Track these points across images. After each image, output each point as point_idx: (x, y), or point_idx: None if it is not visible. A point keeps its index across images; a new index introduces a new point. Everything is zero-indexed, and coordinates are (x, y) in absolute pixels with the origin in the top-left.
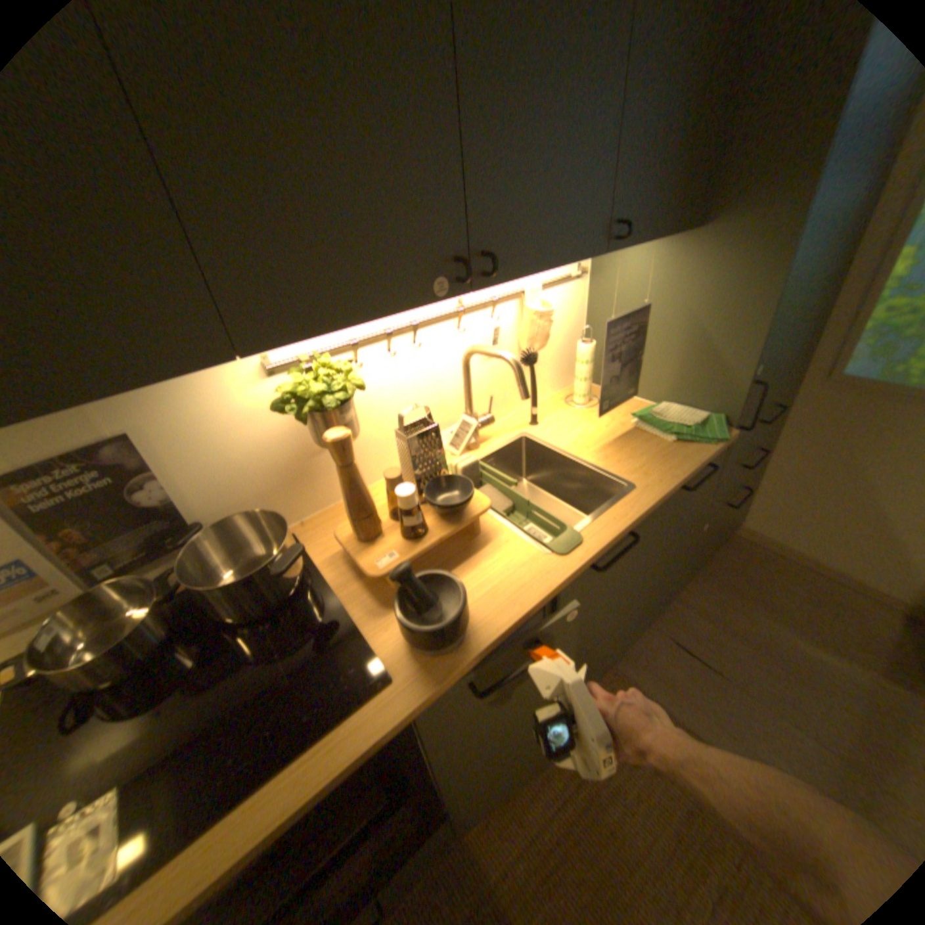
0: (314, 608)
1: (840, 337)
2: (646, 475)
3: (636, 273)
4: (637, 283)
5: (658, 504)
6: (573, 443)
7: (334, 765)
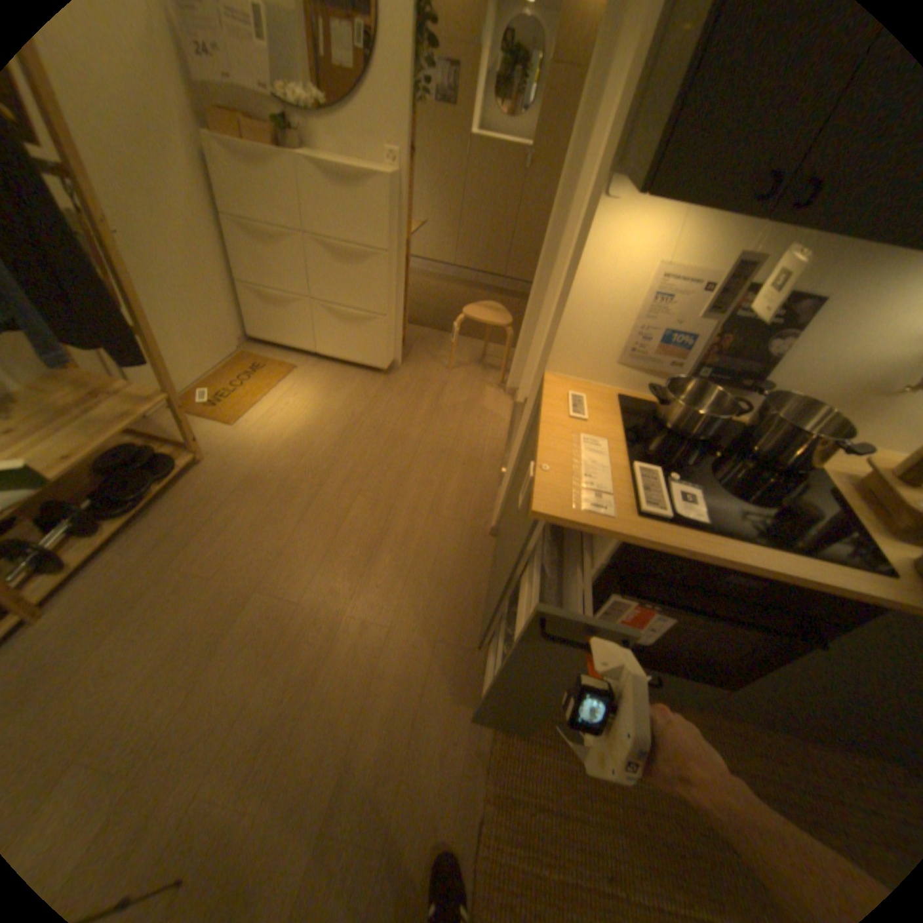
0: (825, 493)
1: None
2: None
3: None
4: None
5: None
6: None
7: (839, 584)
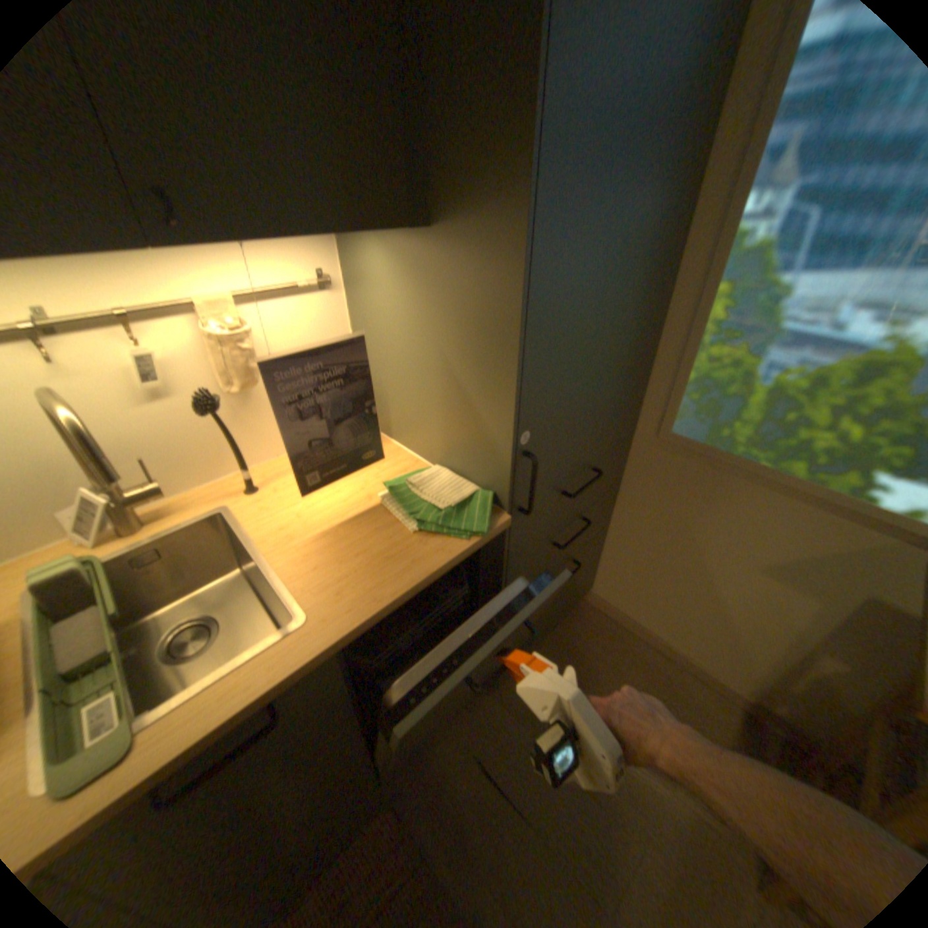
0: None
1: (667, 388)
2: (336, 598)
3: (385, 288)
4: (385, 302)
5: (325, 657)
6: (280, 528)
7: None
